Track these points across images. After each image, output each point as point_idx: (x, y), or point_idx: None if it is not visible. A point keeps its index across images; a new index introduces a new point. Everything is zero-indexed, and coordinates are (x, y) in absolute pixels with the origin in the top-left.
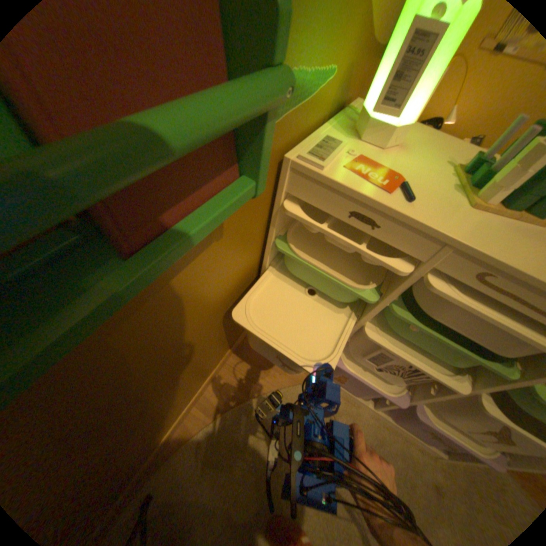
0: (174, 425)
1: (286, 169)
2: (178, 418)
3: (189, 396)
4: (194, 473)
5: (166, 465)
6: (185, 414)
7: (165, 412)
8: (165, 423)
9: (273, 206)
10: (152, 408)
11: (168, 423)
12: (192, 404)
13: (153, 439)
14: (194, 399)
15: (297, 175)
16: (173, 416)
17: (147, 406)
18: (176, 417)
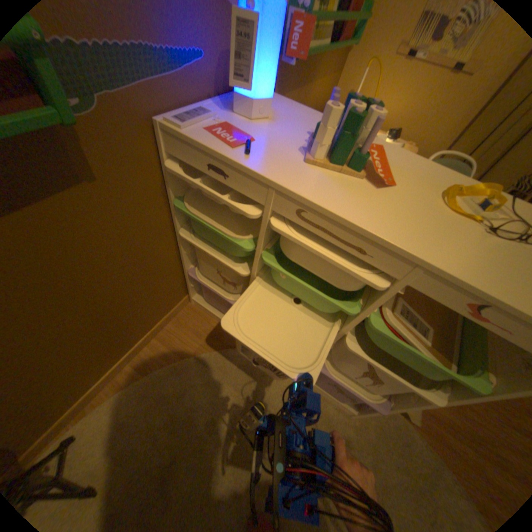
0: (104, 377)
1: (158, 131)
2: (107, 370)
3: (117, 349)
4: (118, 420)
5: (92, 412)
6: (116, 368)
7: (82, 354)
8: (87, 368)
9: (163, 167)
10: (56, 340)
11: (93, 371)
12: (124, 361)
13: (73, 381)
14: (125, 355)
15: (166, 135)
16: (99, 365)
17: (48, 334)
18: (104, 368)
